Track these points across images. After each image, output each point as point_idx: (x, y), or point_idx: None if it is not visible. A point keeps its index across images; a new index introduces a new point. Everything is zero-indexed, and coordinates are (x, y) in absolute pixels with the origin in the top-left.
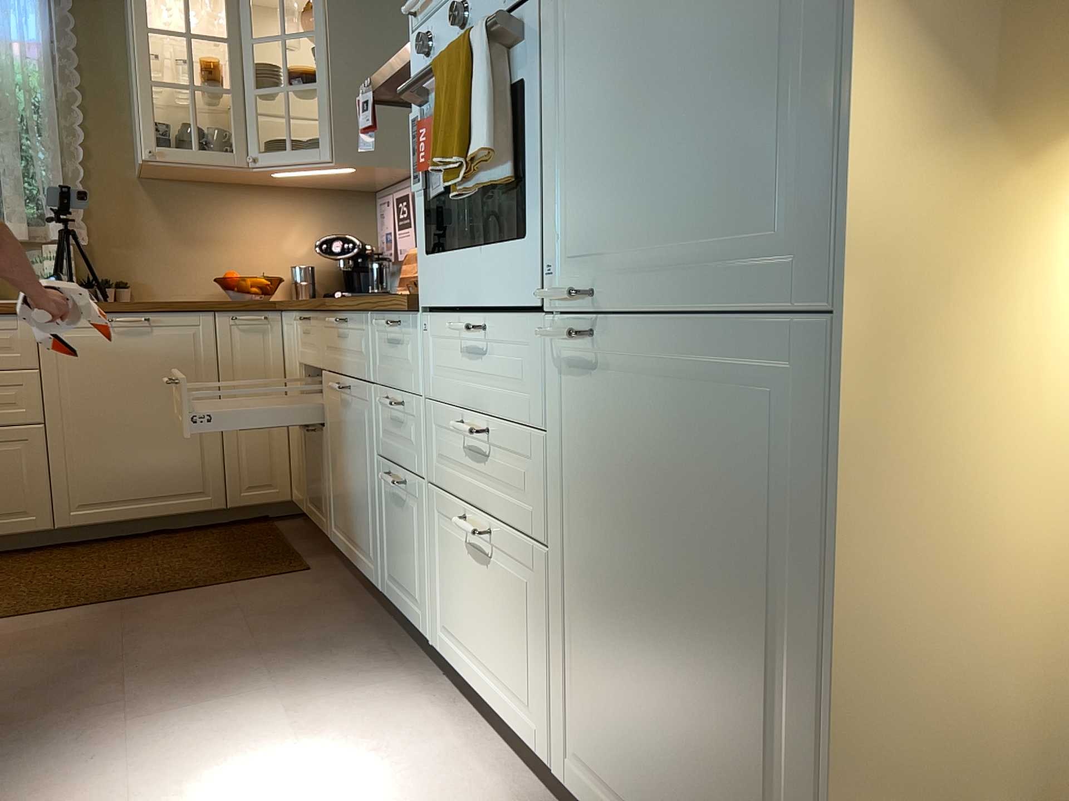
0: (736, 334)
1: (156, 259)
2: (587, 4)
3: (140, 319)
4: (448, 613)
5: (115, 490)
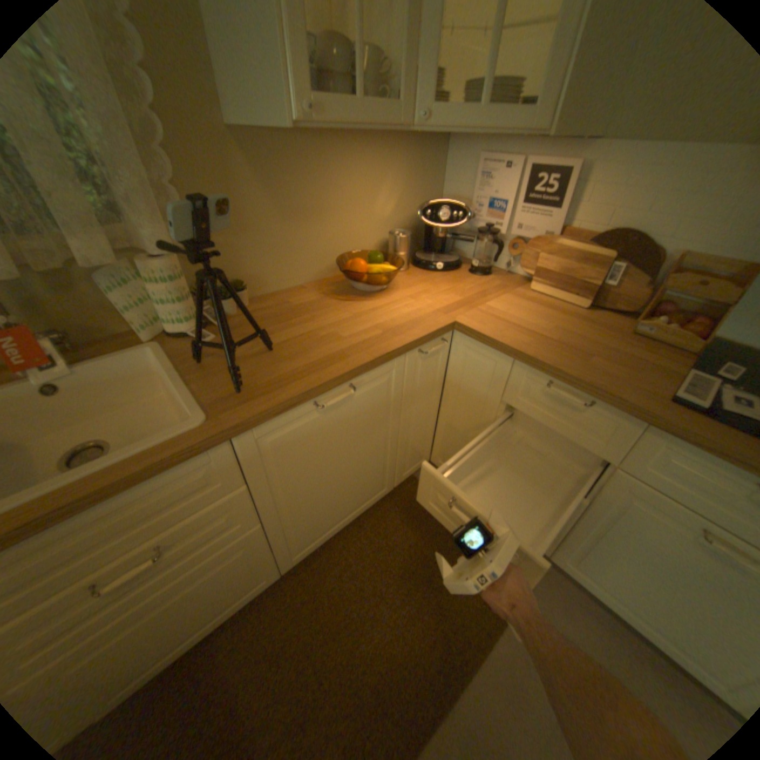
0: None
1: (263, 245)
2: None
3: (351, 395)
4: None
5: (325, 527)
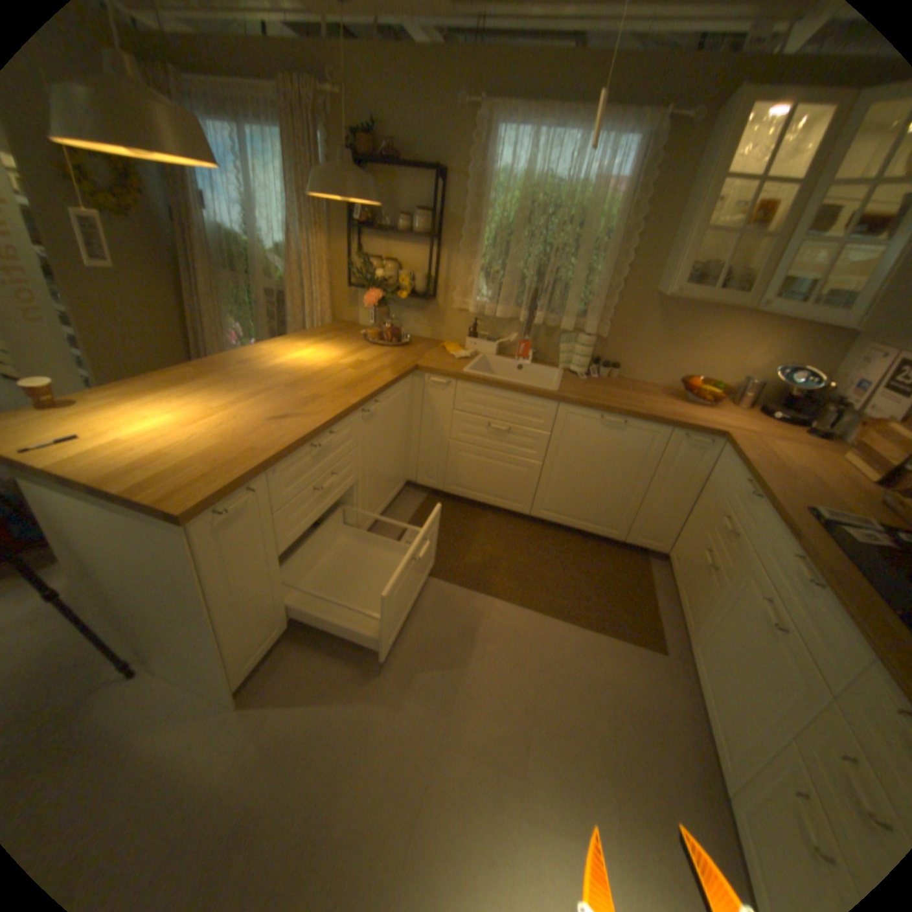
0: None
1: (644, 351)
2: None
3: (621, 422)
4: None
5: (566, 509)
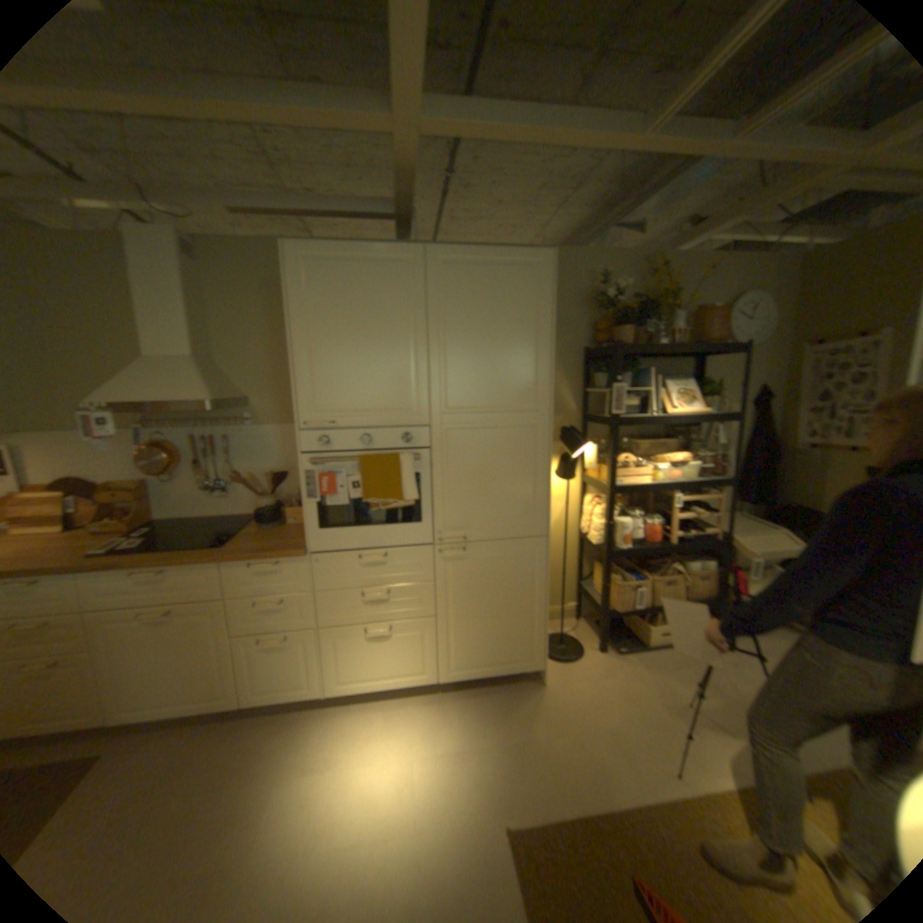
0: (514, 542)
1: None
2: (454, 460)
3: None
4: (340, 675)
5: None
